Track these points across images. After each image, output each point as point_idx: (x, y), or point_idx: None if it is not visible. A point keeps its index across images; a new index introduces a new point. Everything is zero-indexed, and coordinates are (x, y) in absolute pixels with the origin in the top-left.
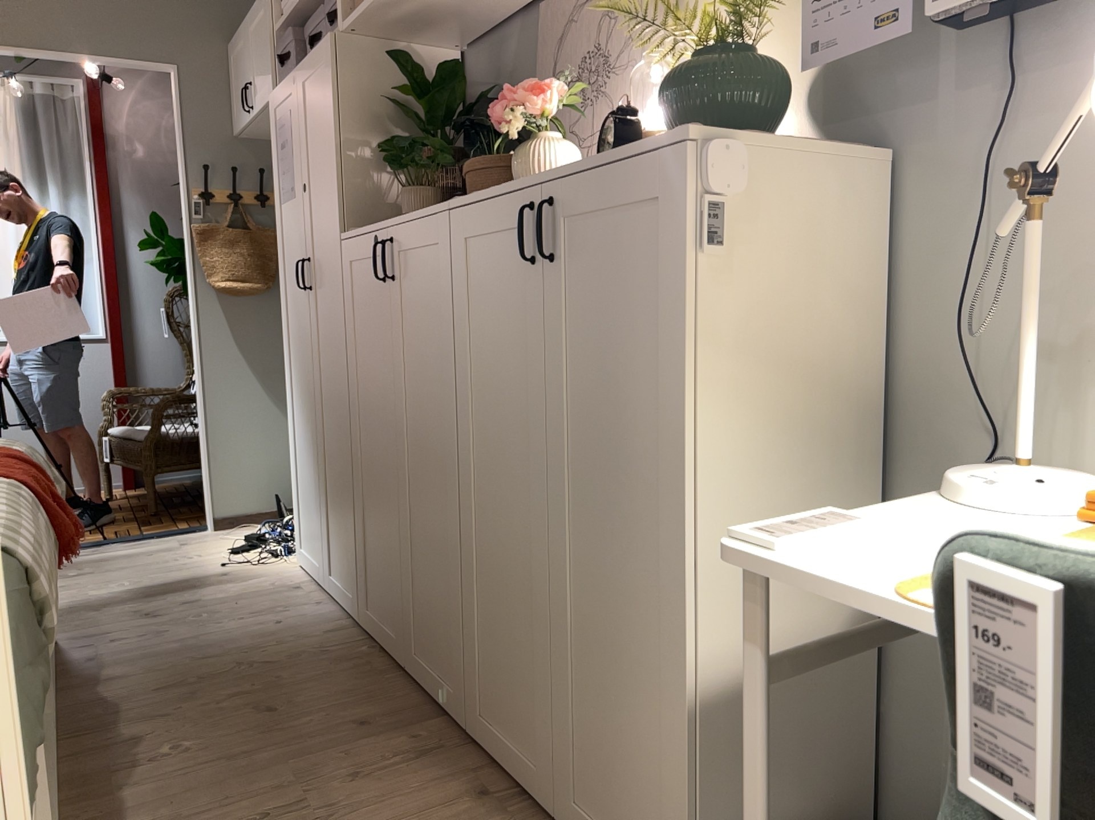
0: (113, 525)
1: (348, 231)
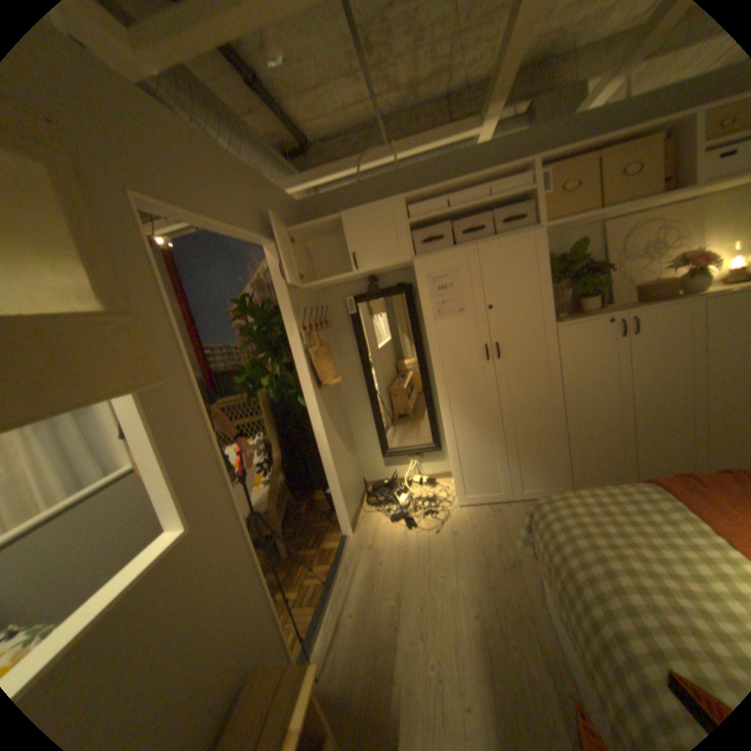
0: (289, 580)
1: (566, 322)
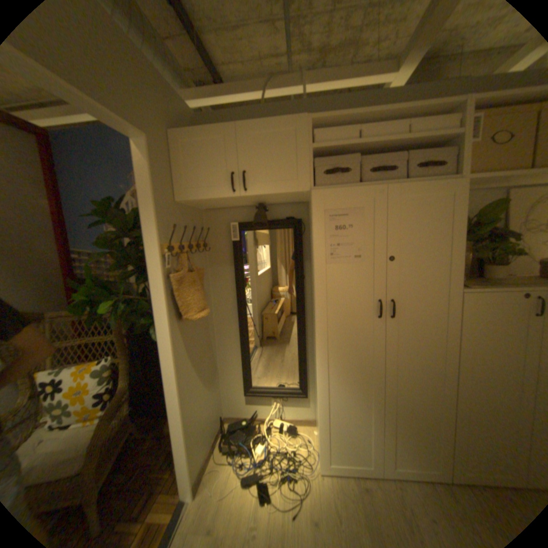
0: None
1: (474, 289)
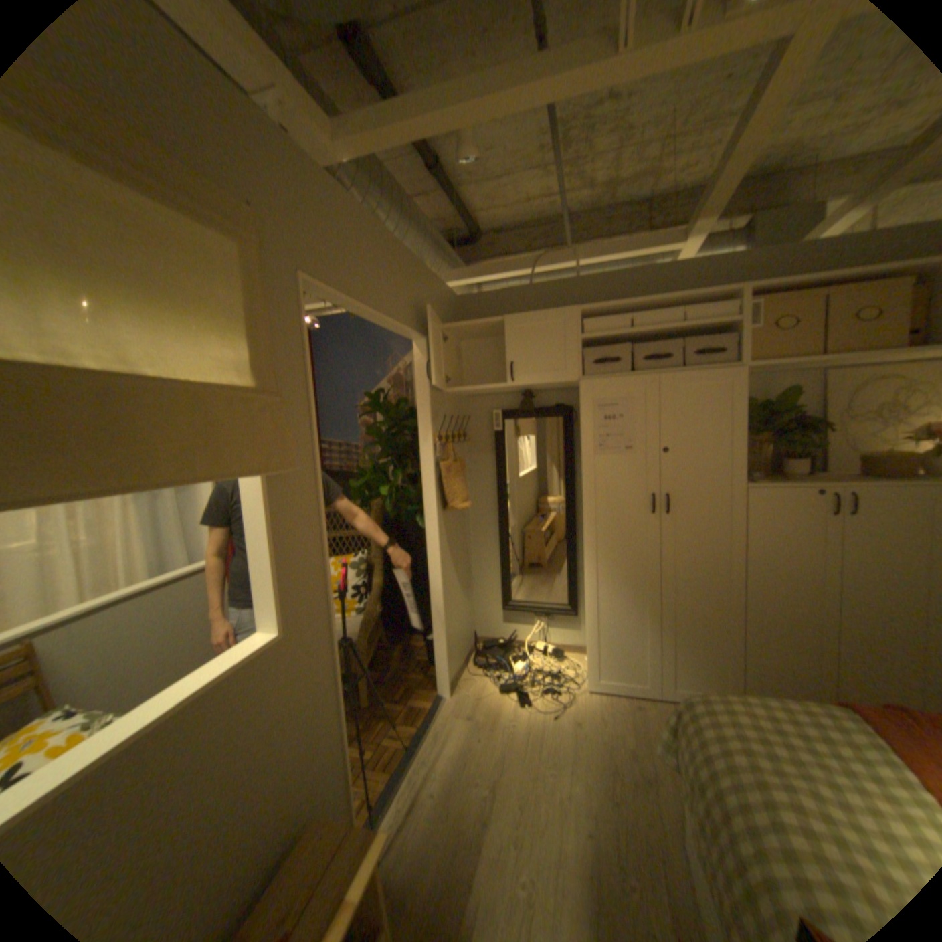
0: (365, 737)
1: (760, 484)
